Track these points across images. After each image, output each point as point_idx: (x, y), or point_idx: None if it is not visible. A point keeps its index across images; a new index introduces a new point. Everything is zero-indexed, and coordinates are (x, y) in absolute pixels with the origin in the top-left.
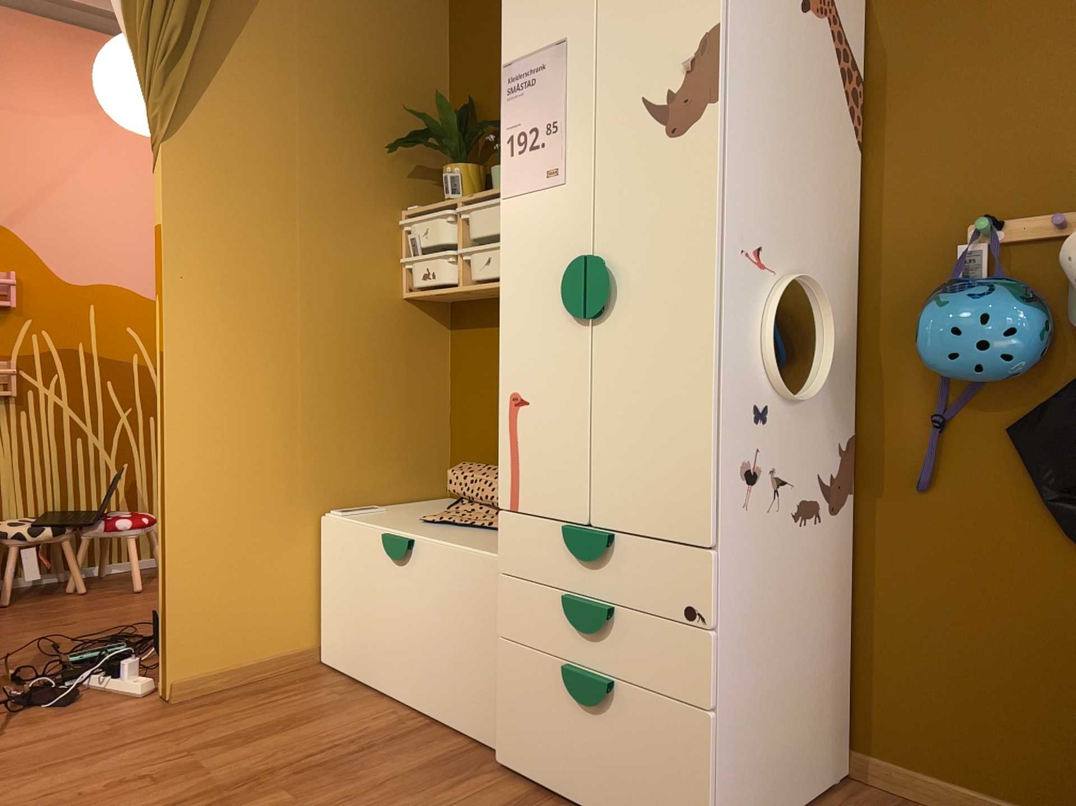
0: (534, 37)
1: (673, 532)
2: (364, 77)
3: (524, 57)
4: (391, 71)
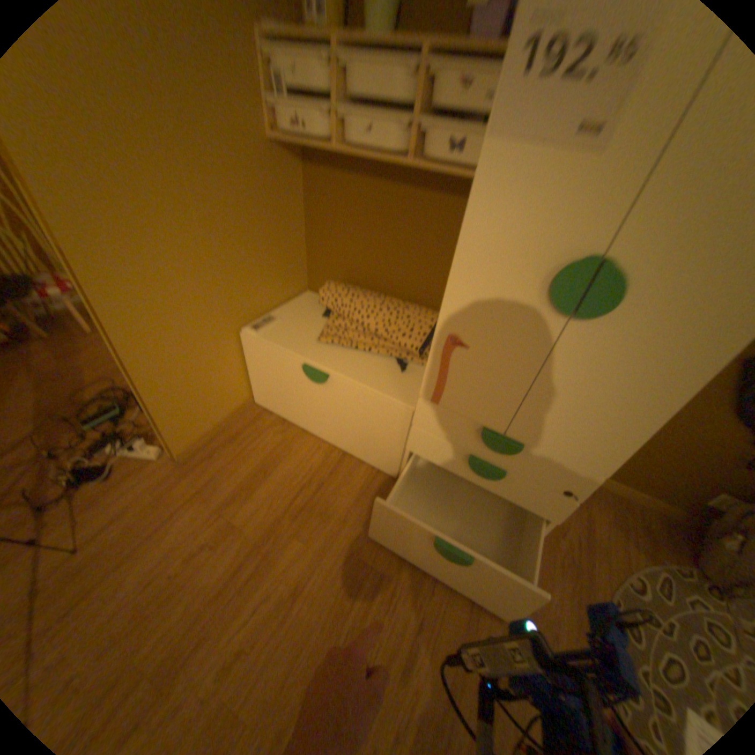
0: None
1: (577, 460)
2: None
3: None
4: None
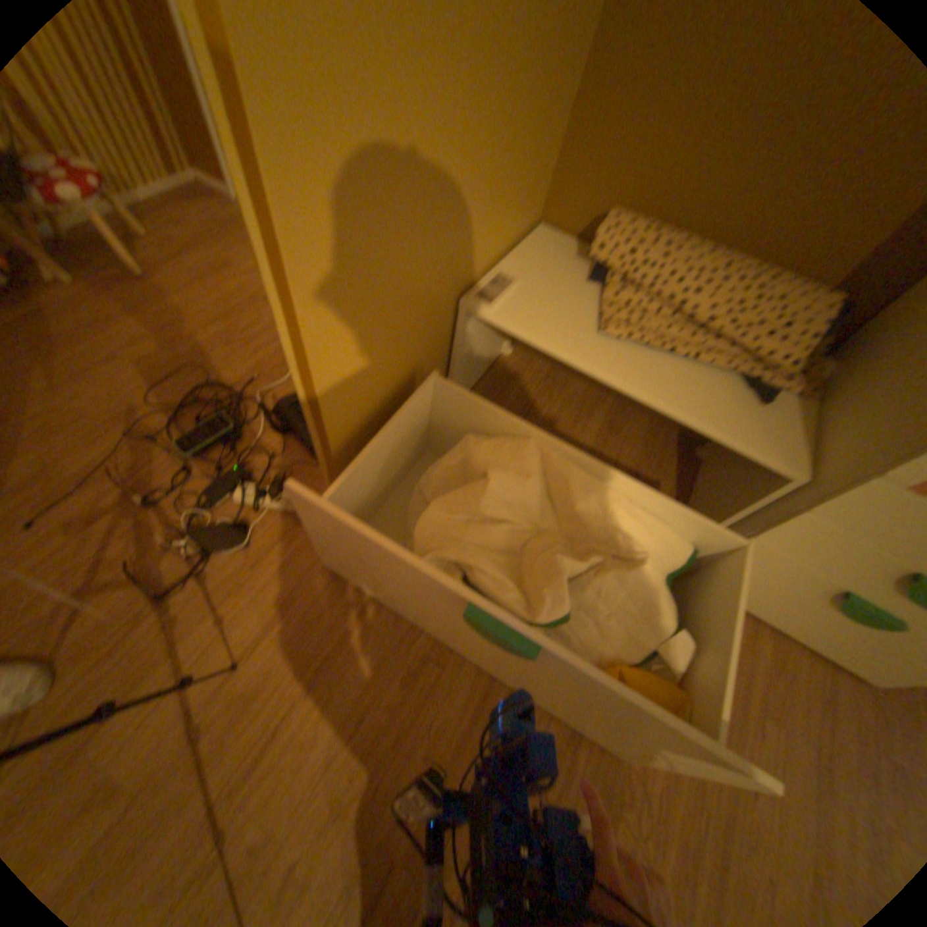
0: None
1: None
2: None
3: None
4: None
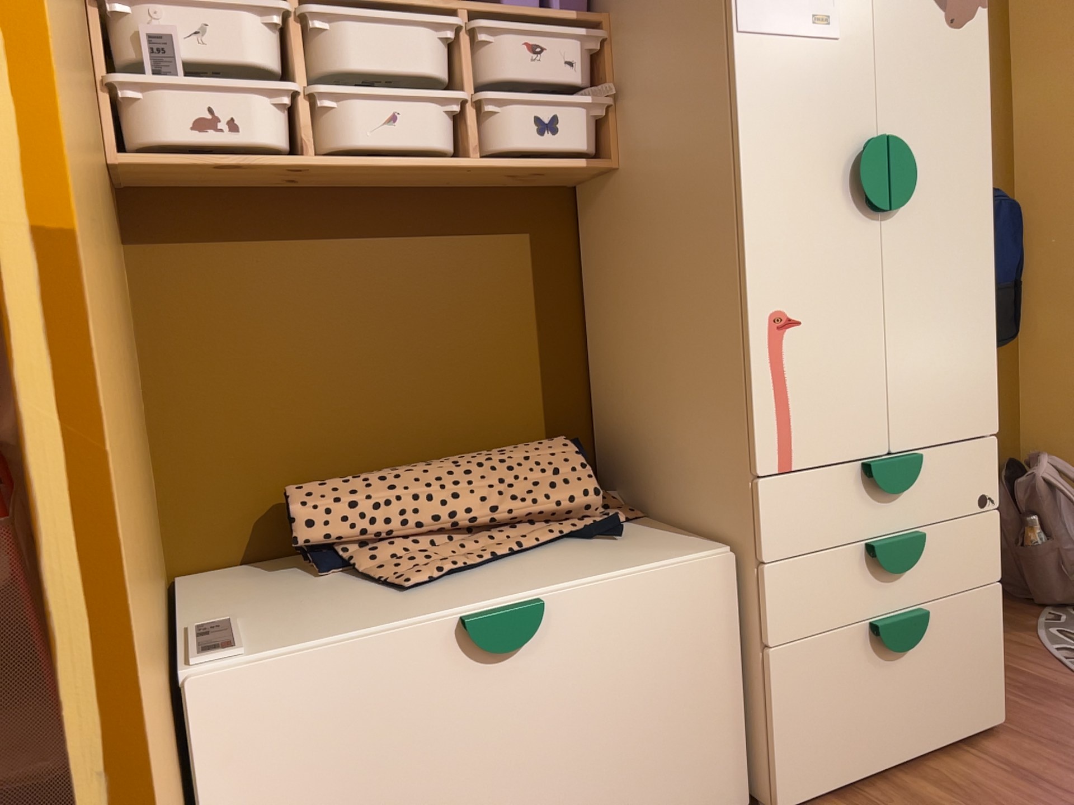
0: None
1: (968, 429)
2: None
3: None
4: None
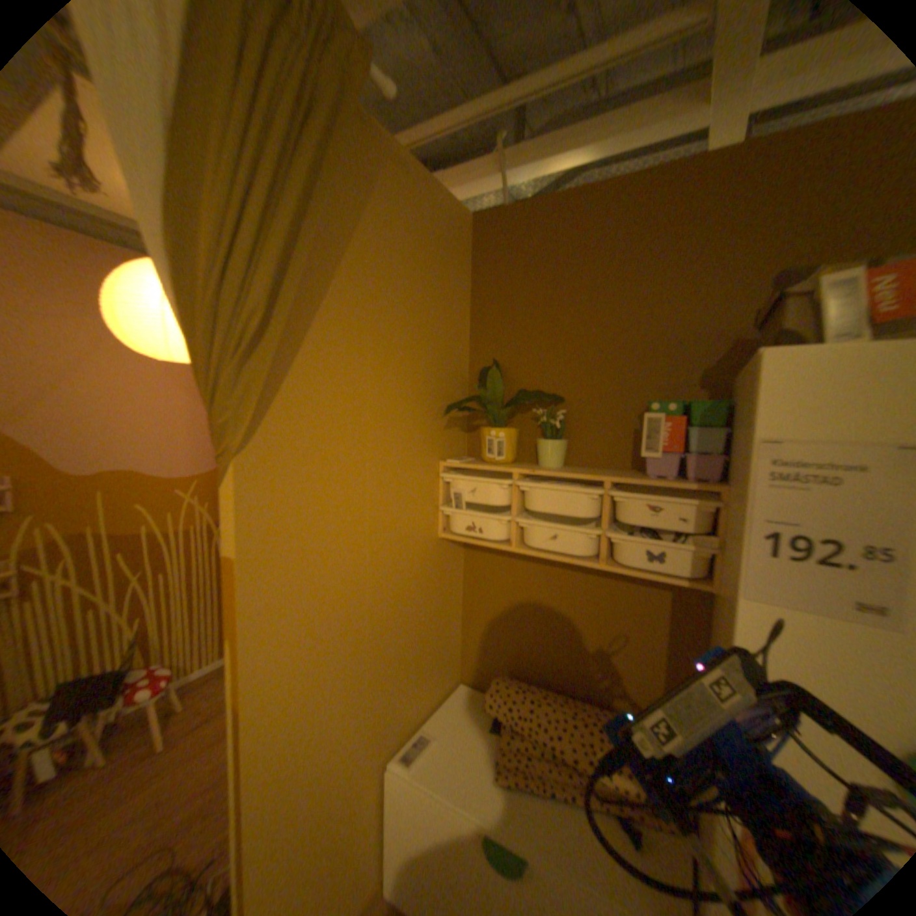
0: (845, 420)
1: None
2: (420, 343)
3: (815, 439)
4: (437, 334)
